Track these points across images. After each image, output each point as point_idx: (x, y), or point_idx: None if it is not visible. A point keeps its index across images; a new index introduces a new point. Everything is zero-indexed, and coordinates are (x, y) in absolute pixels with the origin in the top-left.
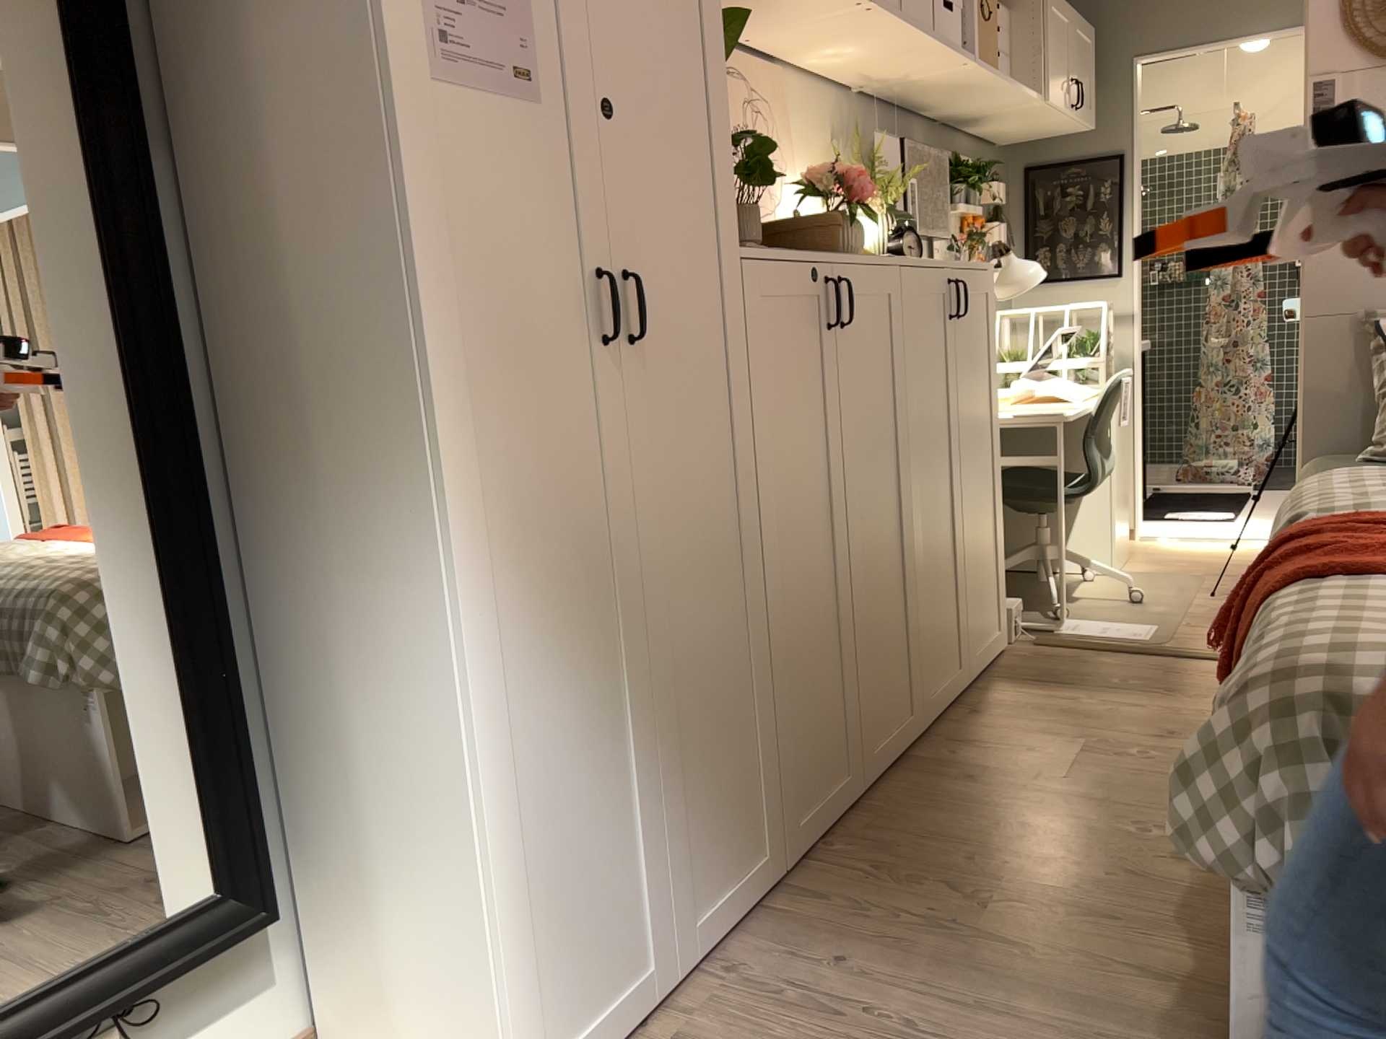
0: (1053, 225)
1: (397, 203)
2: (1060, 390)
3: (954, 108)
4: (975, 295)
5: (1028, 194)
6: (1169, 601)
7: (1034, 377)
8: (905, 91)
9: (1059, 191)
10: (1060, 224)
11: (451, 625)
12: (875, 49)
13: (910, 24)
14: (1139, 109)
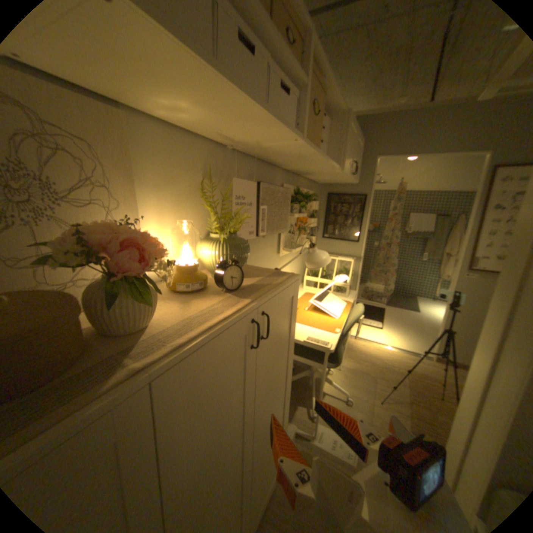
0: (335, 217)
1: None
2: (329, 309)
3: (297, 165)
4: (280, 305)
5: (327, 203)
6: (362, 408)
7: (318, 297)
8: (264, 152)
9: (340, 204)
10: (338, 217)
11: None
12: (210, 106)
13: (220, 68)
14: (376, 176)
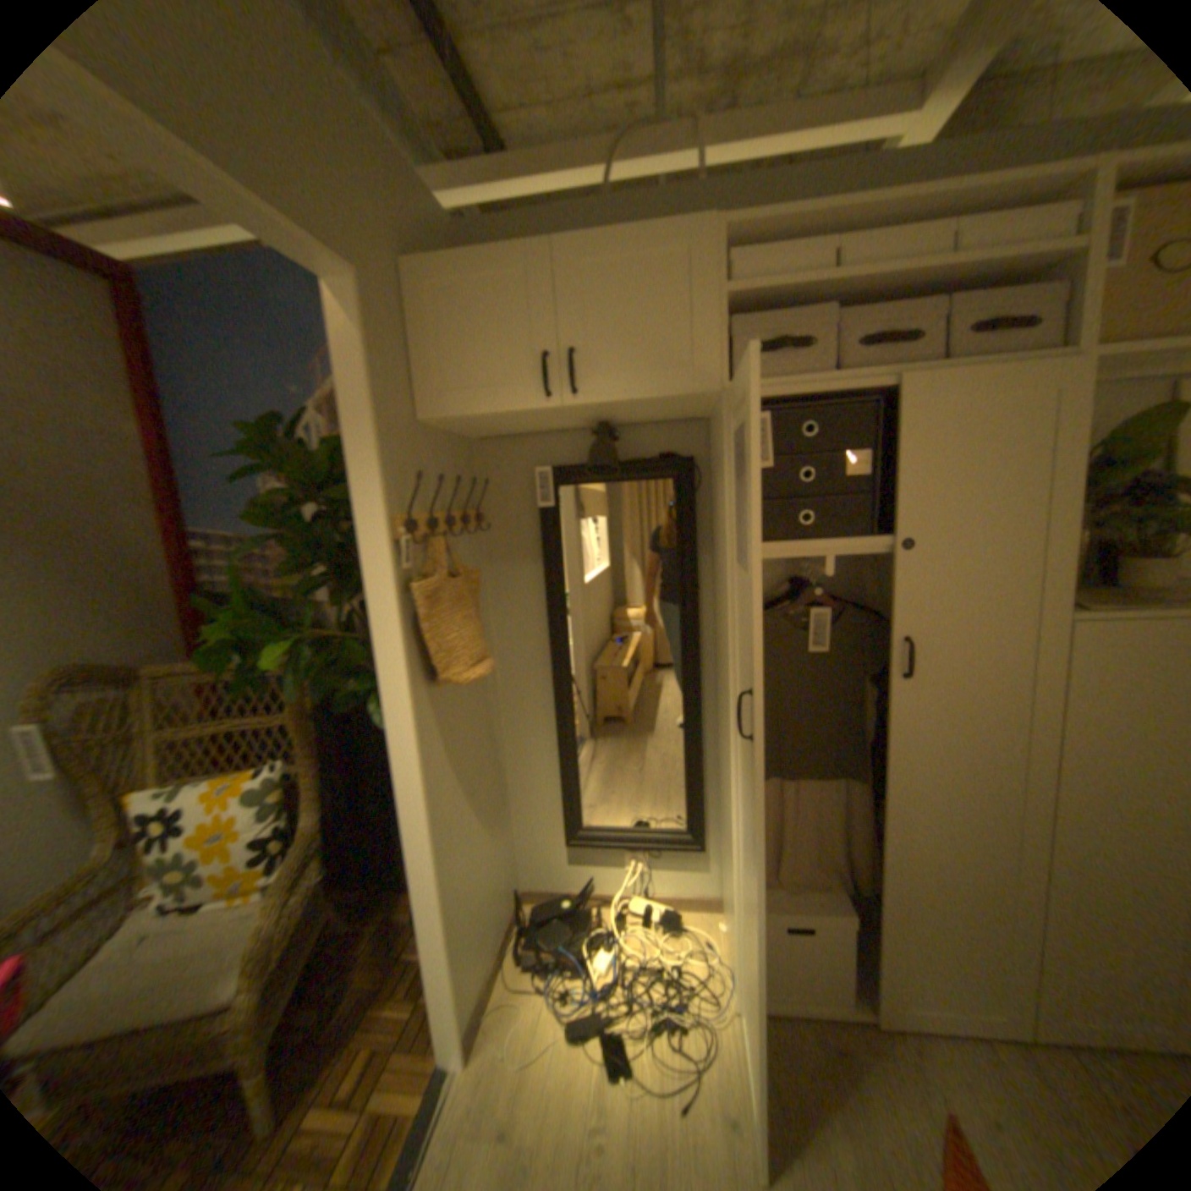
0: None
1: (730, 619)
2: None
3: None
4: None
5: None
6: None
7: None
8: None
9: None
10: None
11: (735, 796)
12: None
13: None
14: None
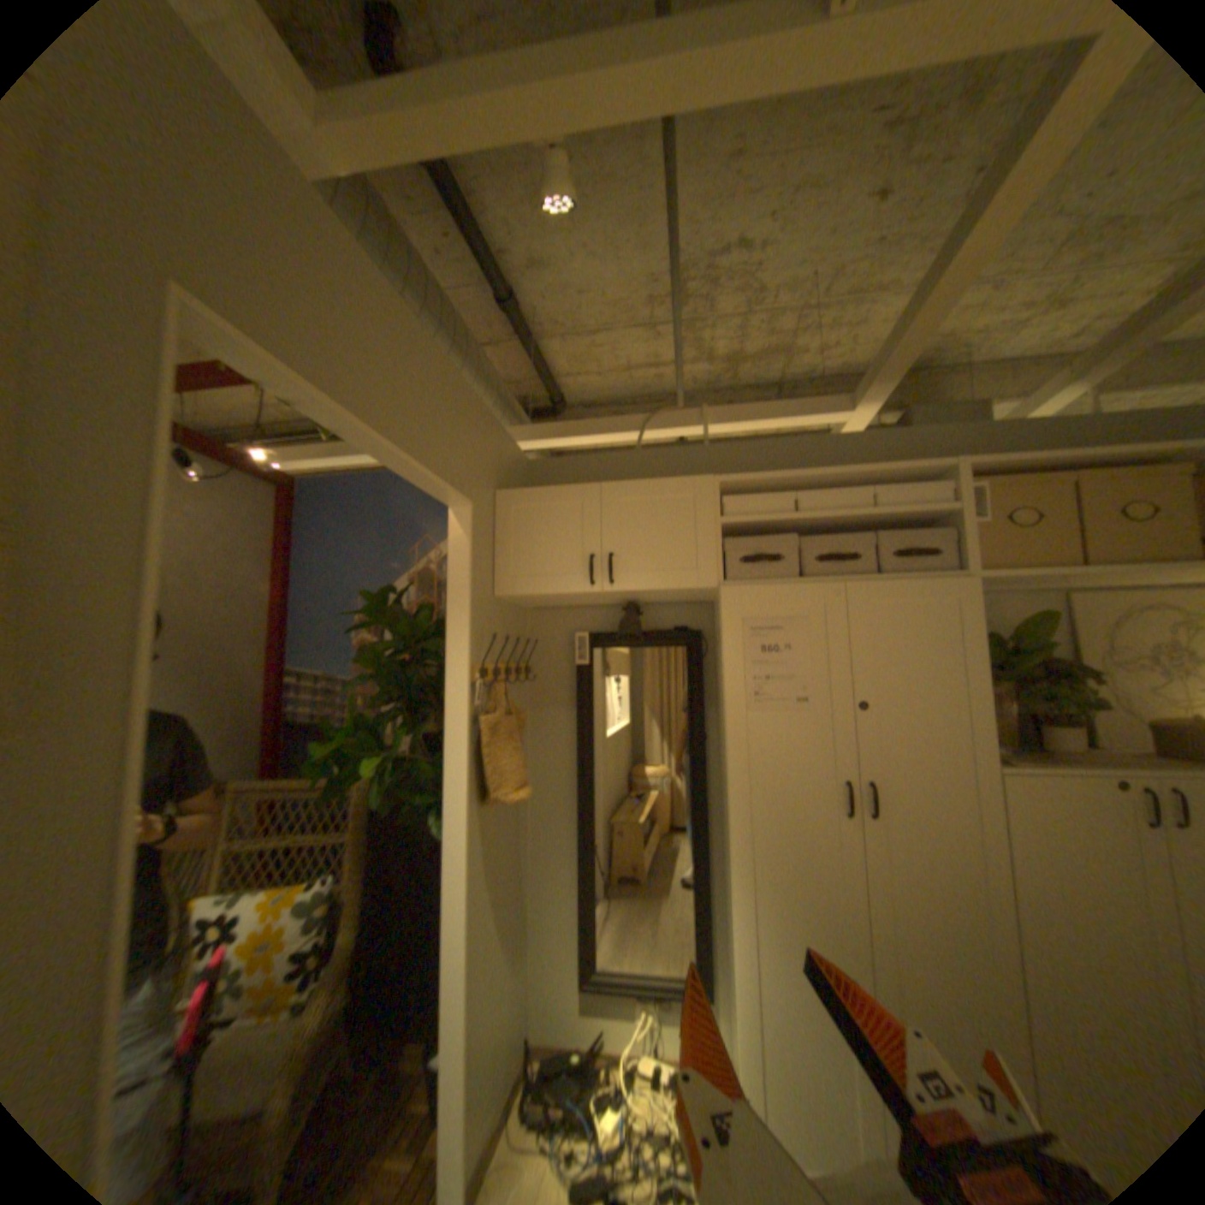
0: None
1: (727, 760)
2: None
3: None
4: None
5: None
6: None
7: None
8: None
9: None
10: None
11: (735, 926)
12: None
13: None
14: None
